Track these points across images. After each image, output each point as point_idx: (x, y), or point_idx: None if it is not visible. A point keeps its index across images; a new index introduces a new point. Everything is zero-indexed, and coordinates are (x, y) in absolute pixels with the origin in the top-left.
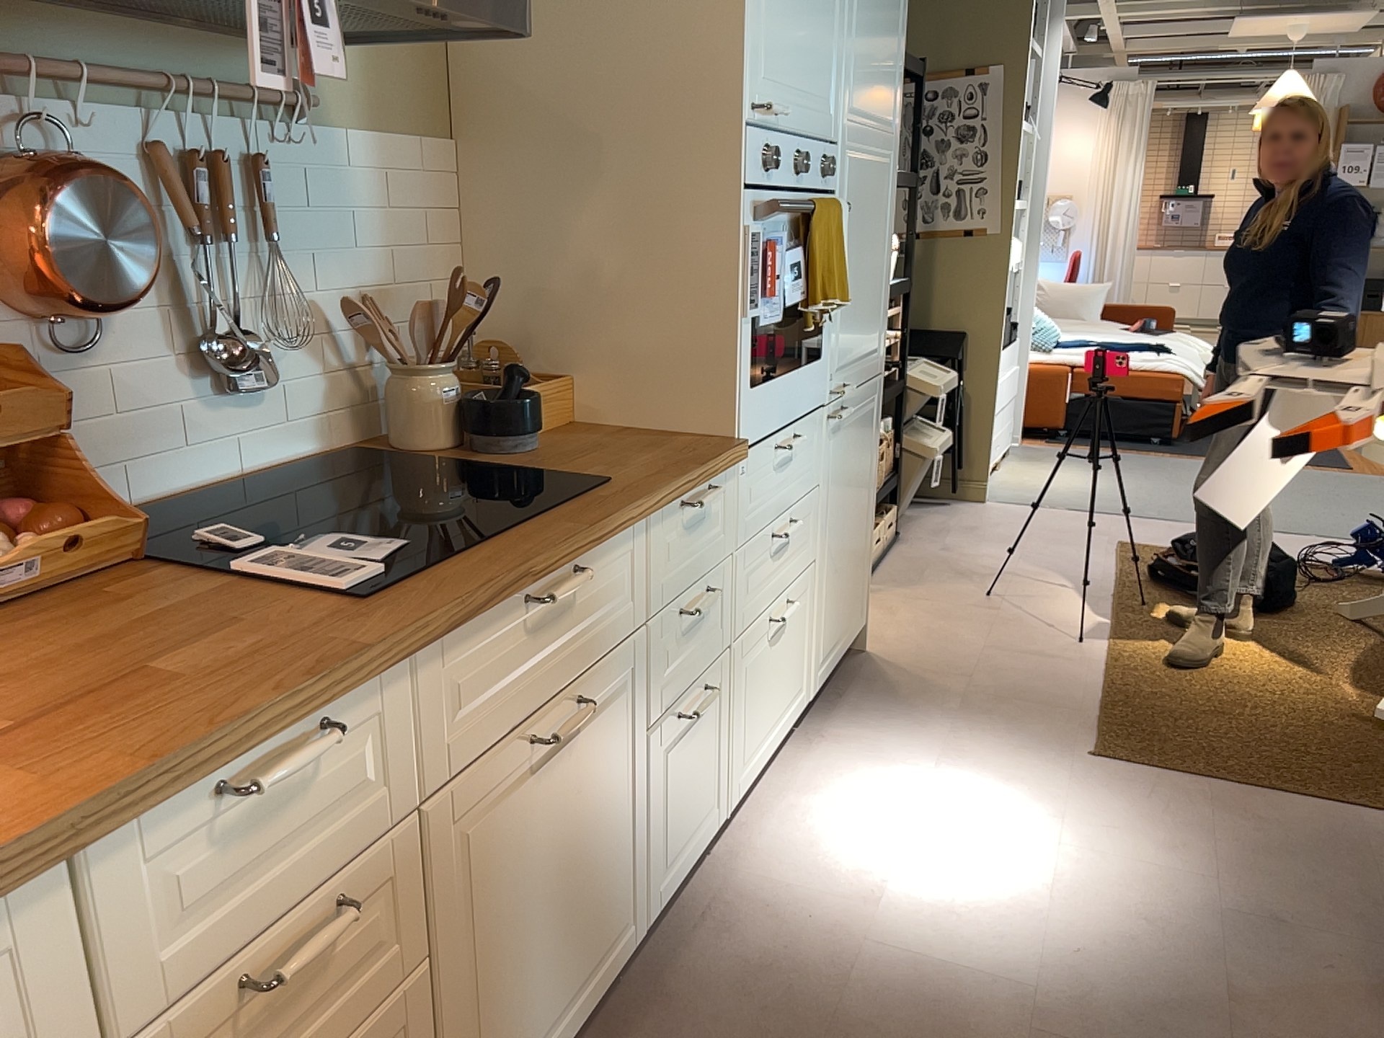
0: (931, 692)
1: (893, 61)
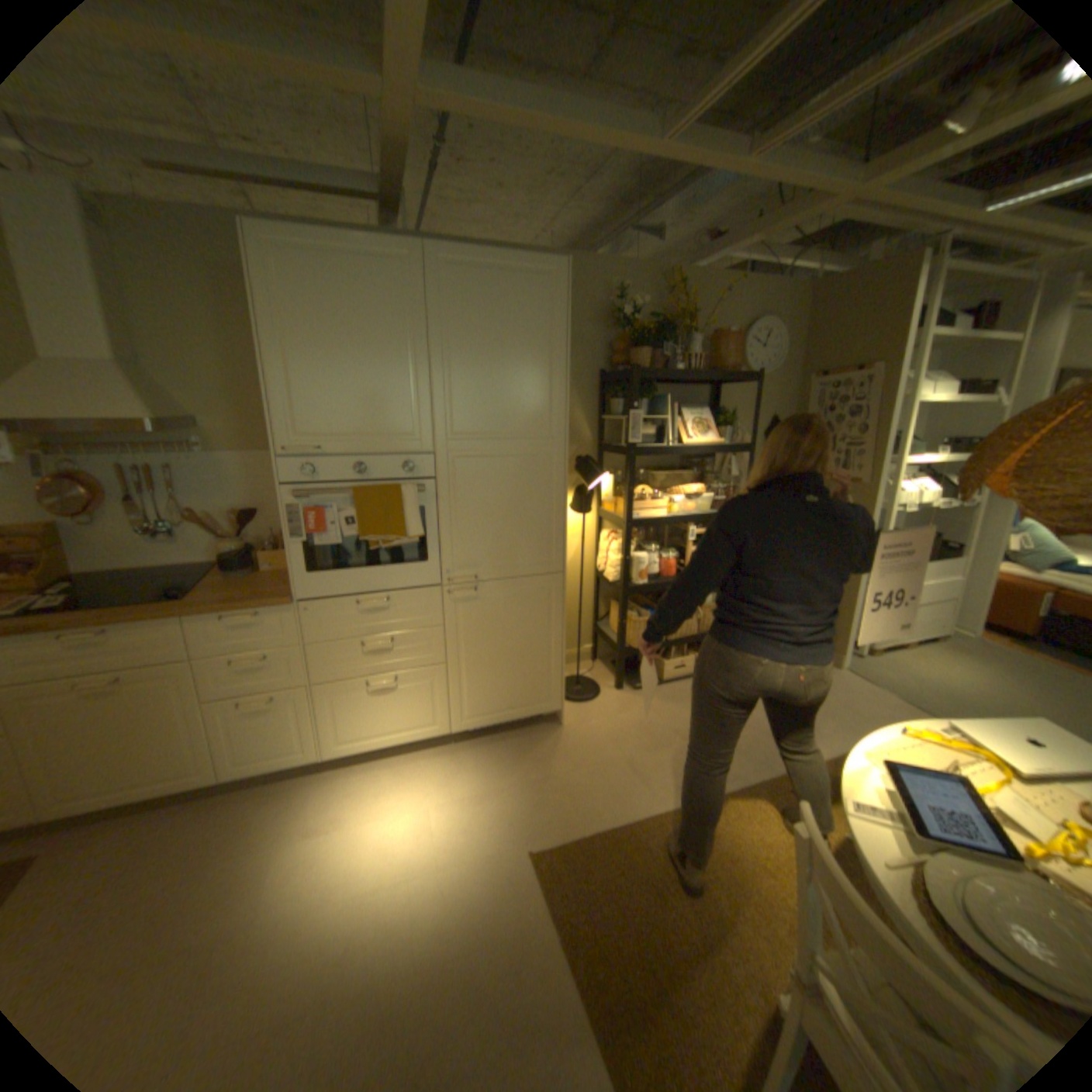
0: (538, 766)
1: (533, 398)
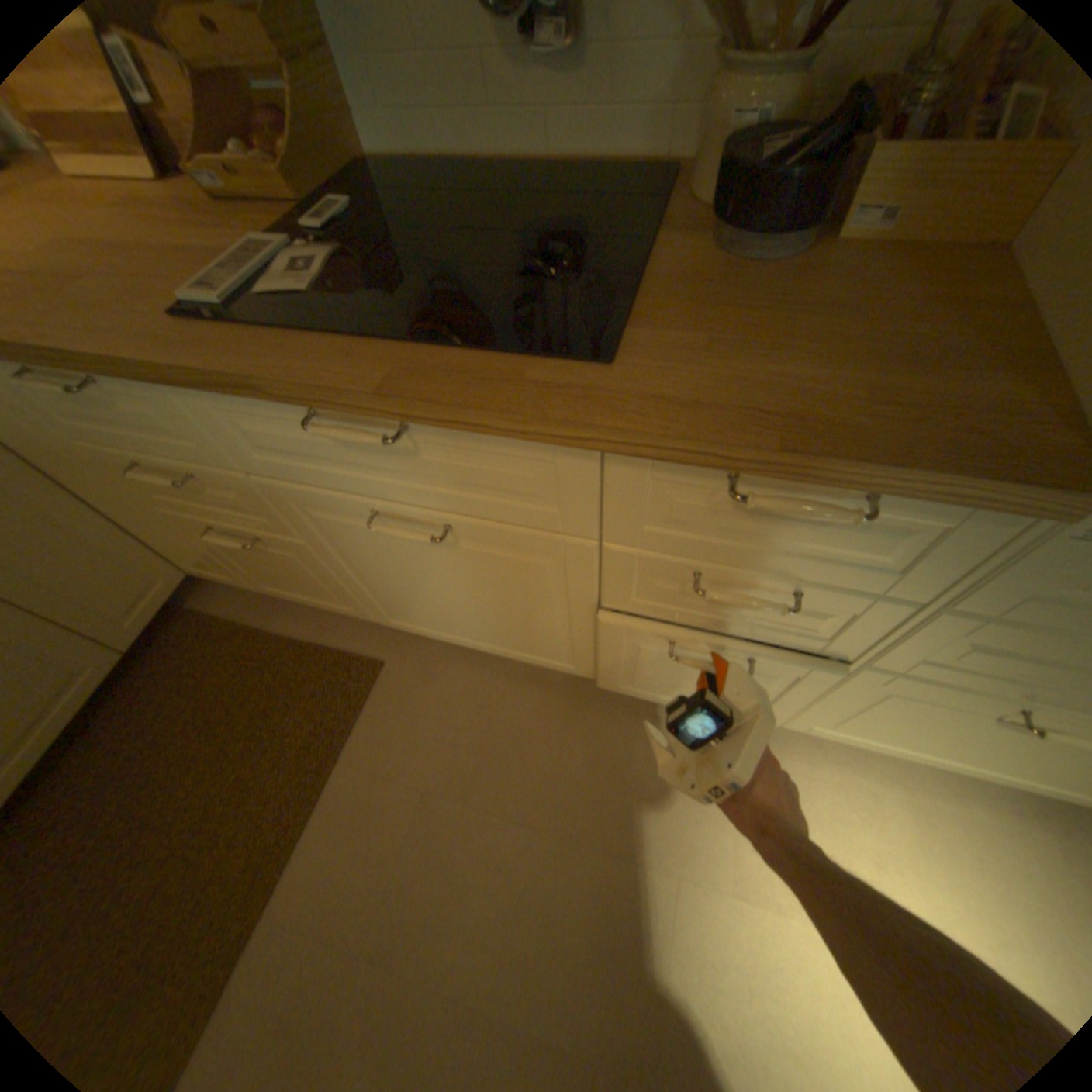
0: None
1: None
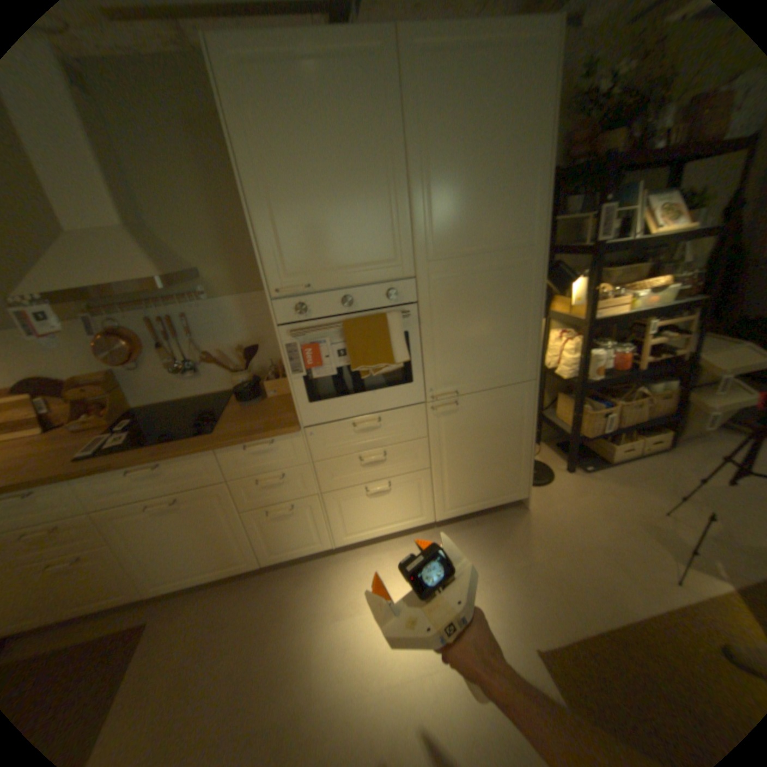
0: (519, 552)
1: (516, 201)
